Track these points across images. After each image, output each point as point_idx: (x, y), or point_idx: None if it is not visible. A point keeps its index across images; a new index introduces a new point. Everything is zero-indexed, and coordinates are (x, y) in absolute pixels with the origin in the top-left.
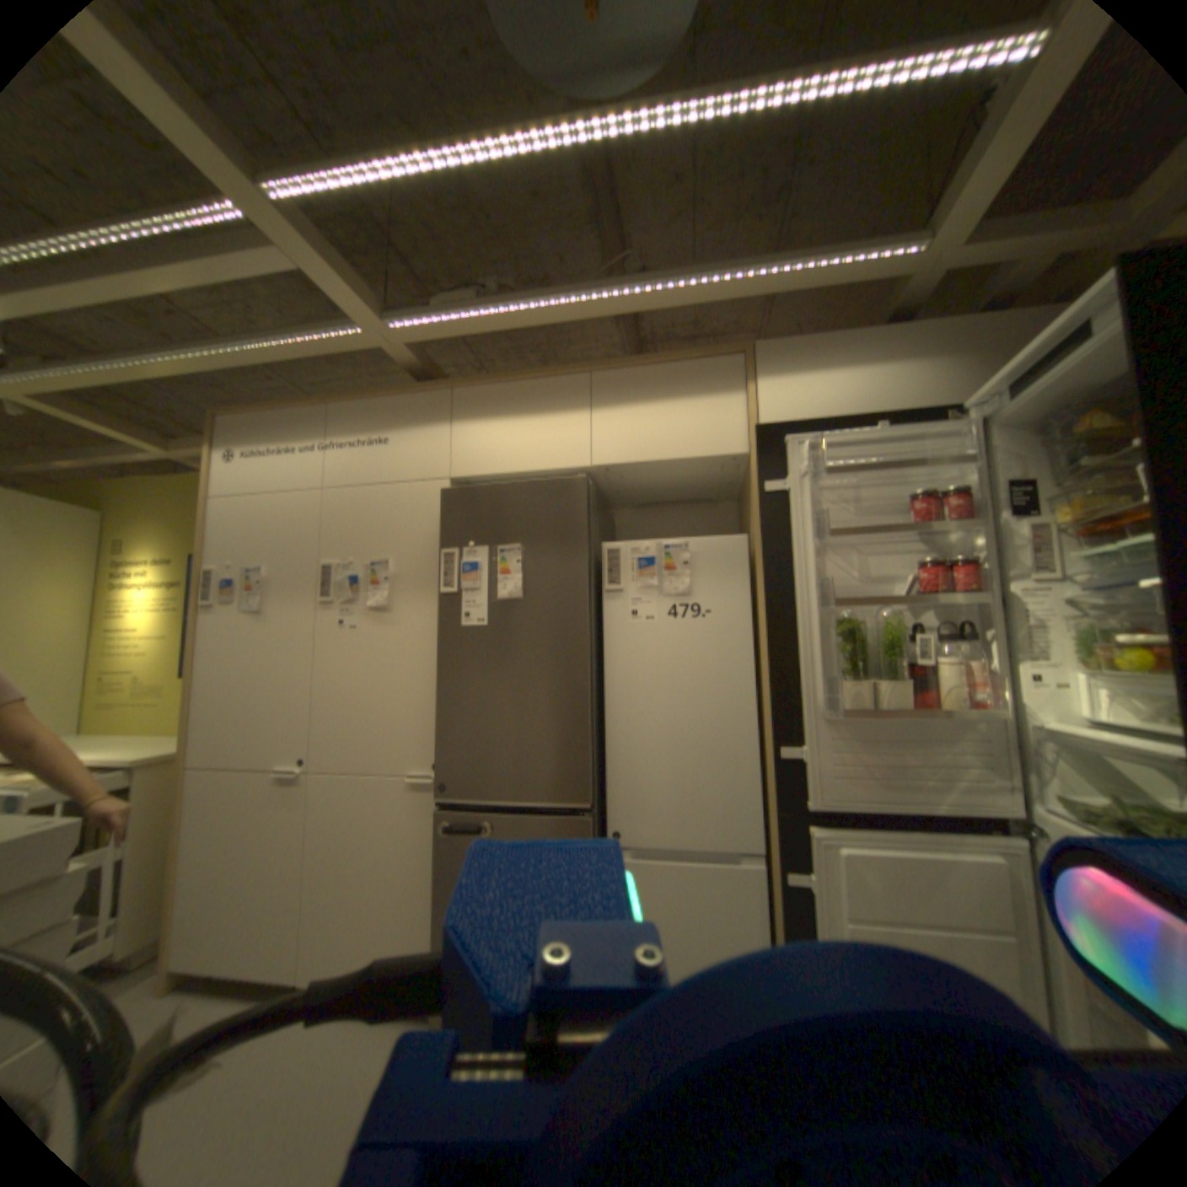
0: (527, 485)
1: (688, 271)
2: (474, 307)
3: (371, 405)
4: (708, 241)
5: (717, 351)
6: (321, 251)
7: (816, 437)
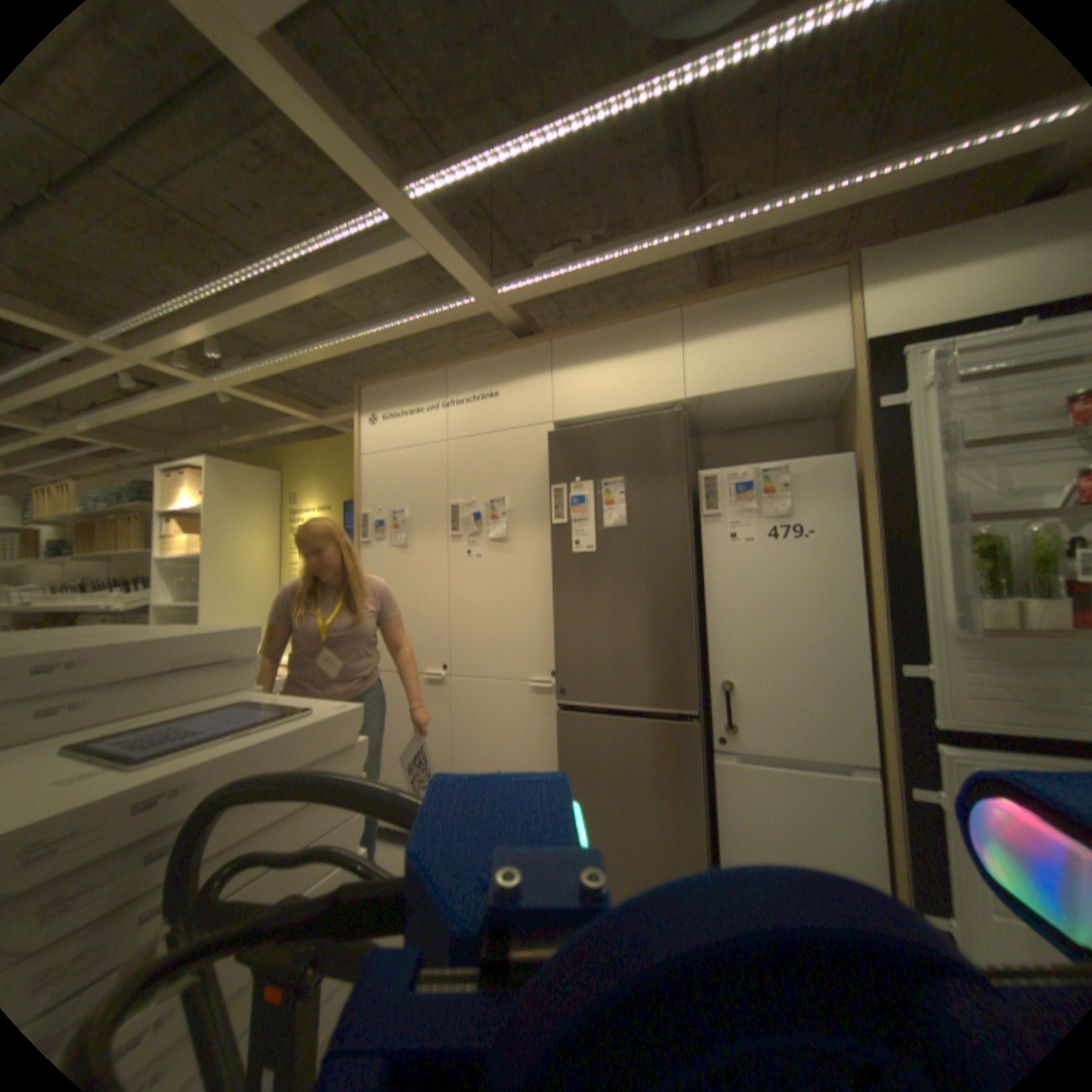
0: (626, 422)
1: (788, 189)
2: (572, 262)
3: (482, 364)
4: (804, 152)
5: (816, 267)
6: (447, 235)
7: (943, 345)
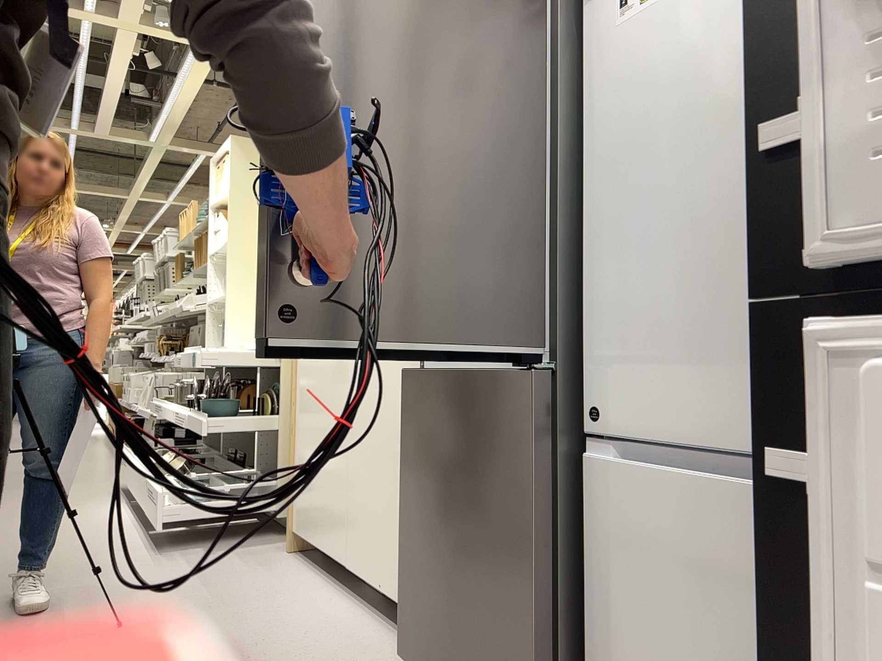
0: None
1: None
2: None
3: None
4: None
5: None
6: None
7: None
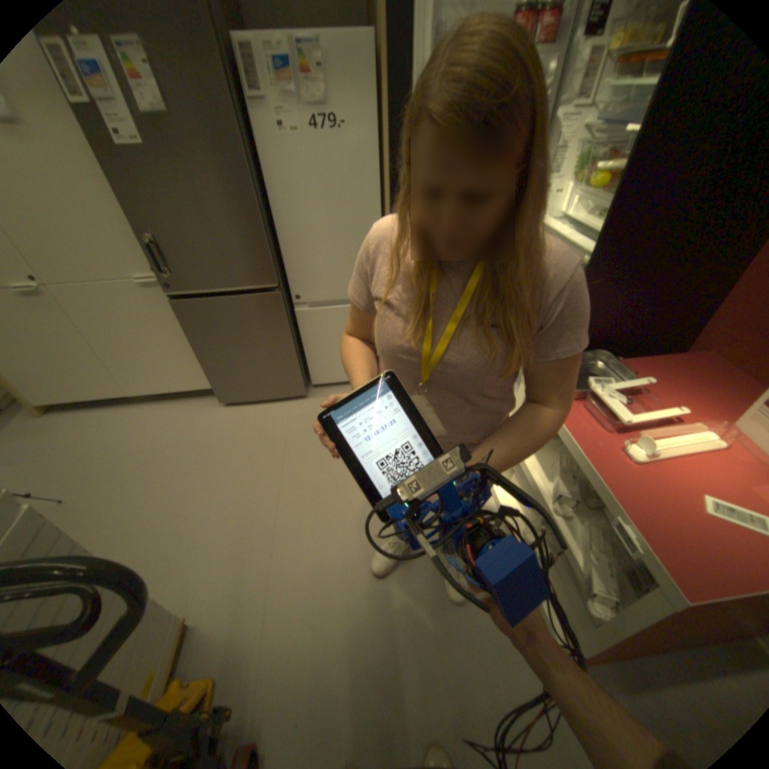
0: None
1: None
2: None
3: None
4: None
5: None
6: None
7: None
